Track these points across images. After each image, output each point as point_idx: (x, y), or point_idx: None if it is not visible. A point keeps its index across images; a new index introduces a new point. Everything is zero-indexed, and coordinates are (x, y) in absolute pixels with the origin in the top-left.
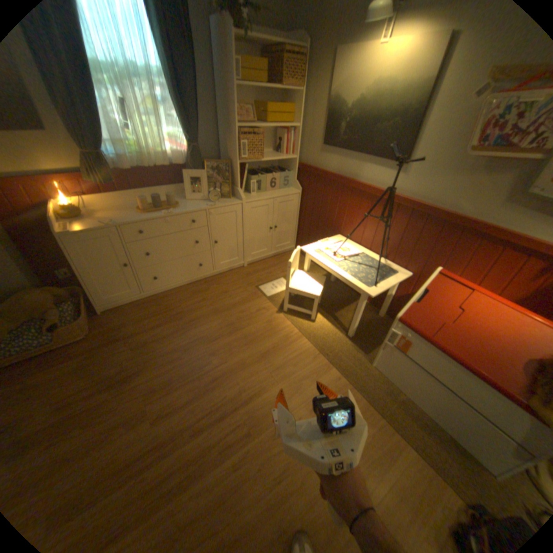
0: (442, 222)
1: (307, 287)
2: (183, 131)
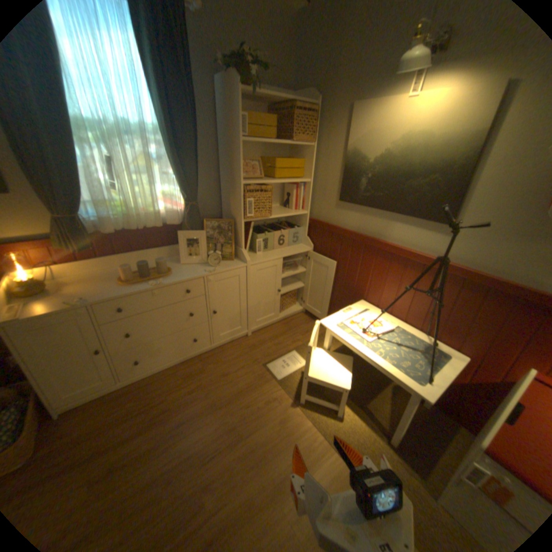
0: (512, 299)
1: (332, 374)
2: (180, 189)
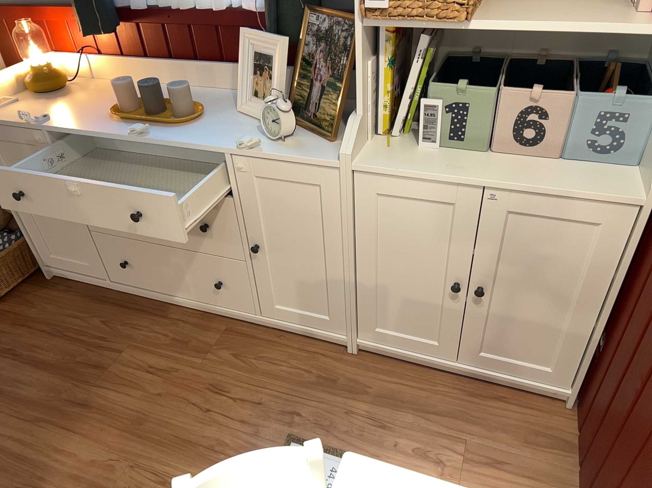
0: None
1: None
2: None
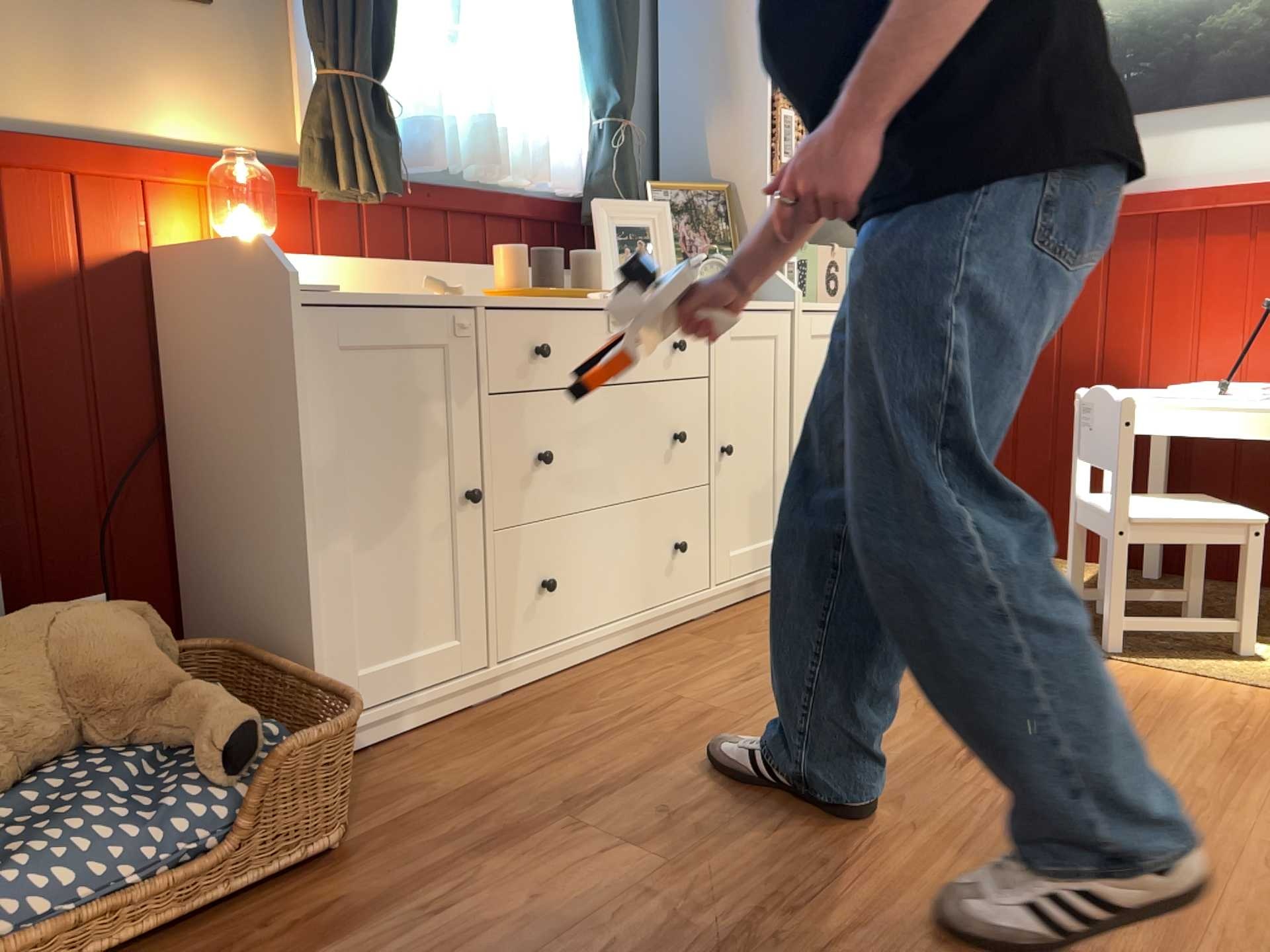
0: None
1: (1188, 510)
2: (599, 80)
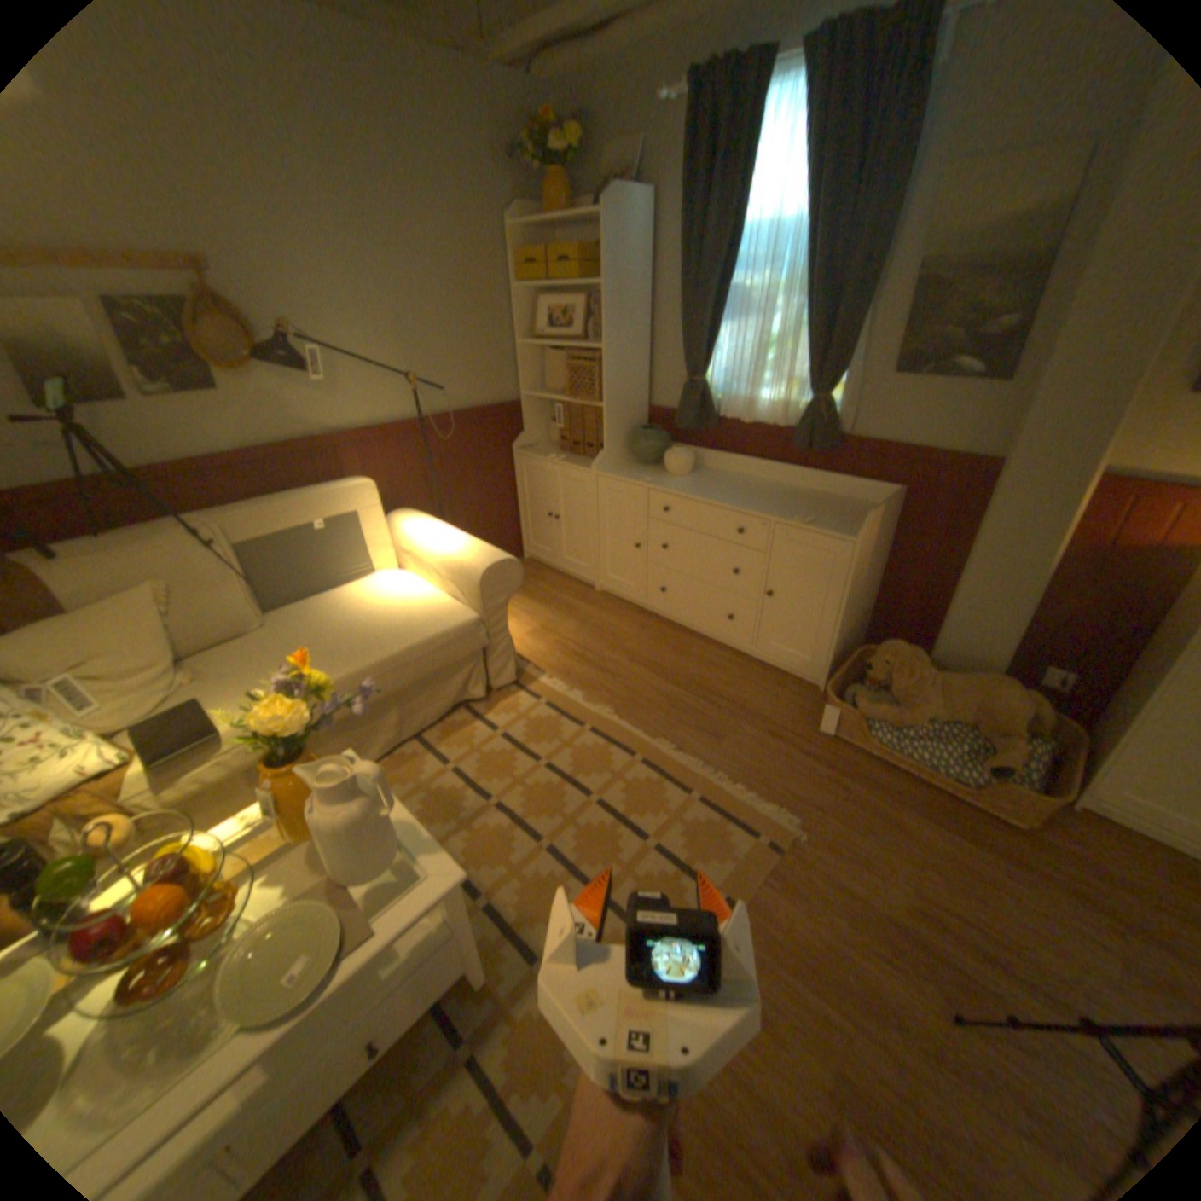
0: None
1: None
2: None
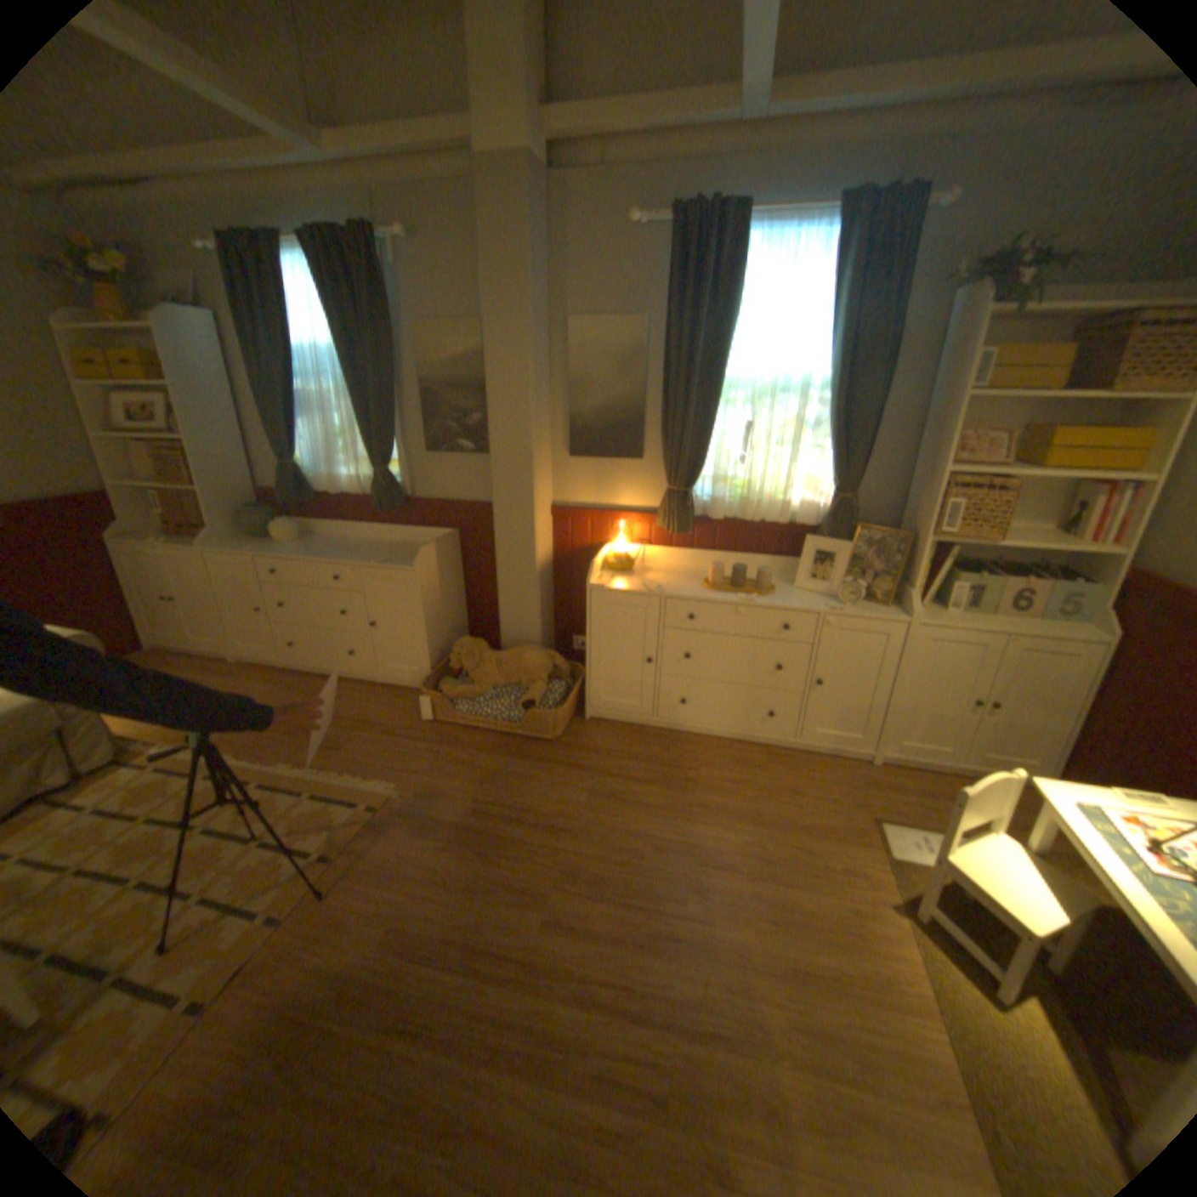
0: None
1: (1012, 892)
2: (832, 472)
